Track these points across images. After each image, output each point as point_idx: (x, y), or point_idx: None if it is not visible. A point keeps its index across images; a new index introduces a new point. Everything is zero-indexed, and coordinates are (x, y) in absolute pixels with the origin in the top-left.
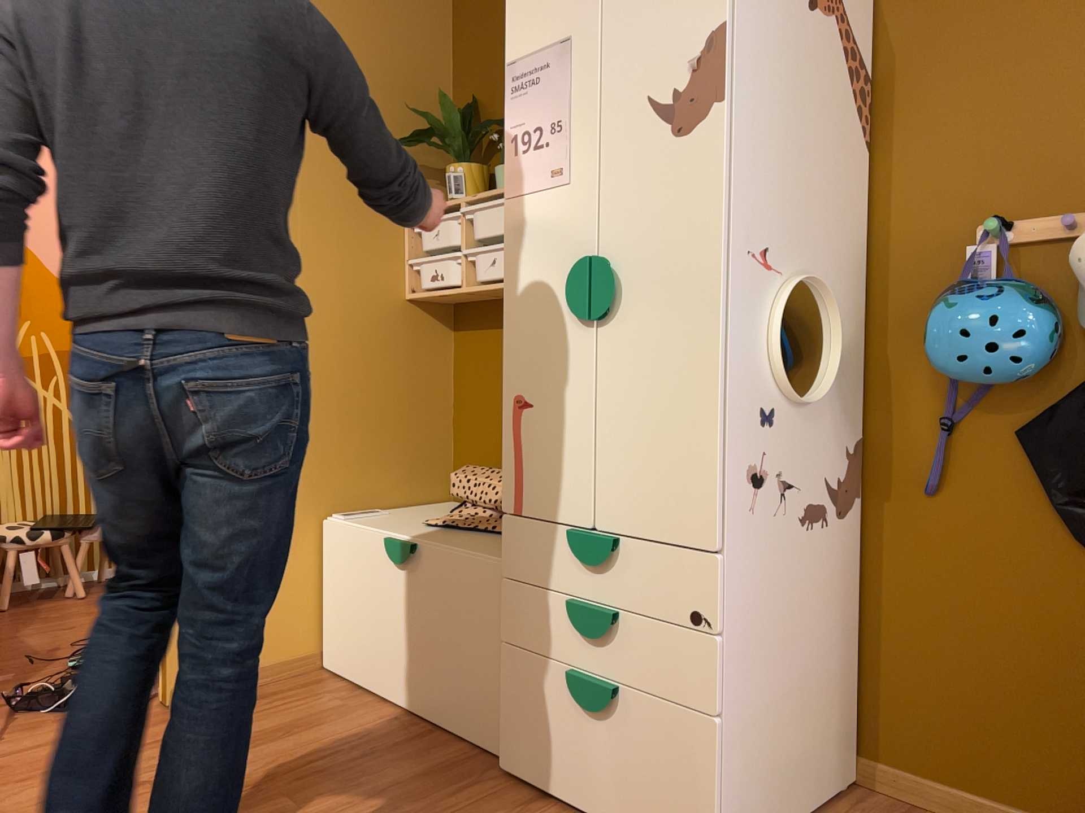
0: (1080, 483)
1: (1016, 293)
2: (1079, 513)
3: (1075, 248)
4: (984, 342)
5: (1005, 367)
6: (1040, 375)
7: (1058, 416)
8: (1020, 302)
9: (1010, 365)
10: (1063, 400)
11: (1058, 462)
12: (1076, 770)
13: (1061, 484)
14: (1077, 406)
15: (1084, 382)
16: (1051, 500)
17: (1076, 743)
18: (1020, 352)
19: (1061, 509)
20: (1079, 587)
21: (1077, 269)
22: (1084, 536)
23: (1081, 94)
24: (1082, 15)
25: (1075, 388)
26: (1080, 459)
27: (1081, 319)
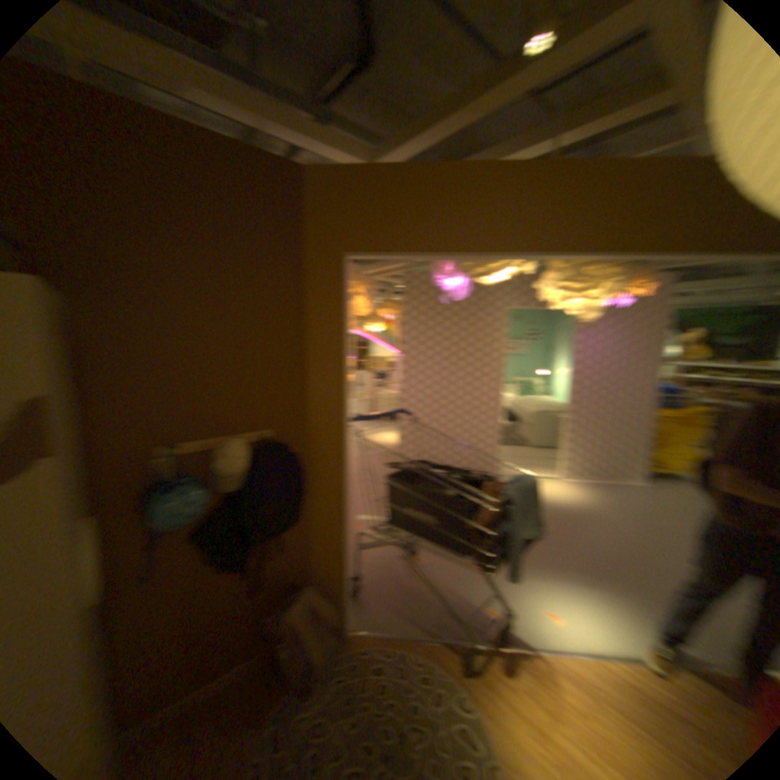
0: (211, 552)
1: (185, 487)
2: (211, 563)
3: (206, 461)
4: (178, 517)
5: (184, 523)
6: (194, 516)
7: (201, 529)
8: (189, 492)
9: (186, 521)
10: (200, 521)
11: (202, 547)
12: (215, 657)
13: (203, 555)
14: (209, 523)
15: (206, 509)
16: (200, 564)
17: (214, 647)
18: (191, 514)
19: (203, 565)
20: (211, 589)
21: (212, 473)
22: (214, 571)
23: (194, 387)
24: (191, 351)
25: (203, 513)
26: (211, 543)
27: (209, 489)
